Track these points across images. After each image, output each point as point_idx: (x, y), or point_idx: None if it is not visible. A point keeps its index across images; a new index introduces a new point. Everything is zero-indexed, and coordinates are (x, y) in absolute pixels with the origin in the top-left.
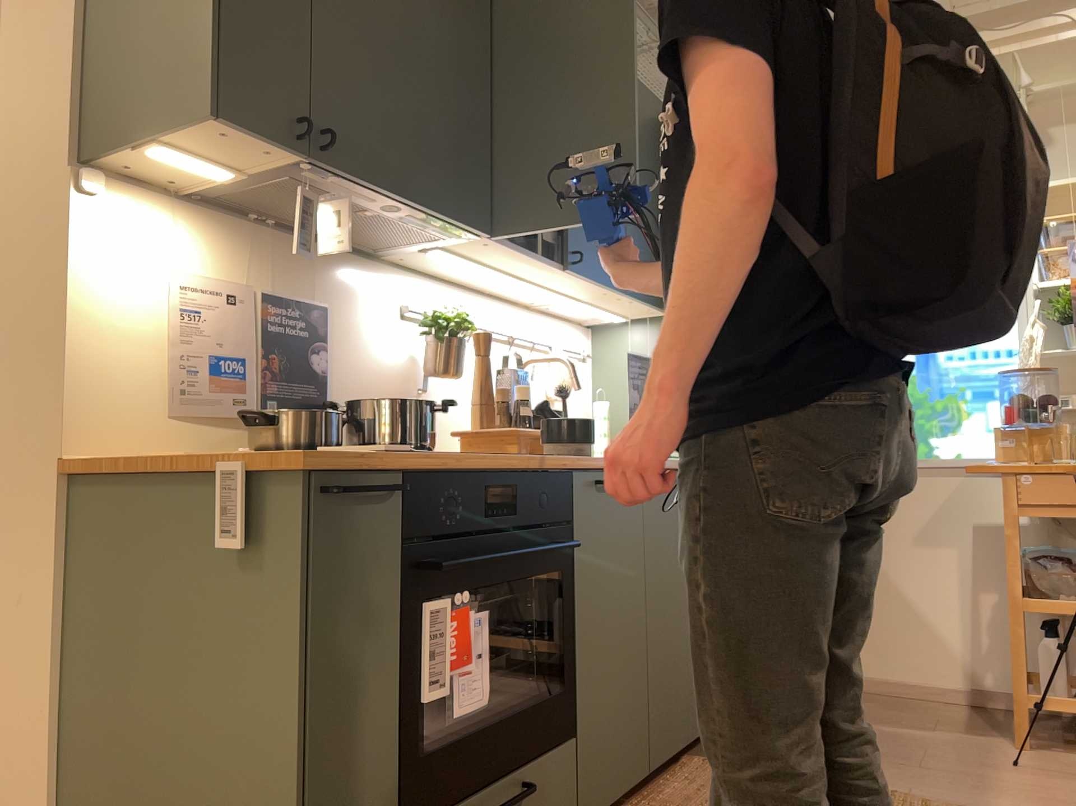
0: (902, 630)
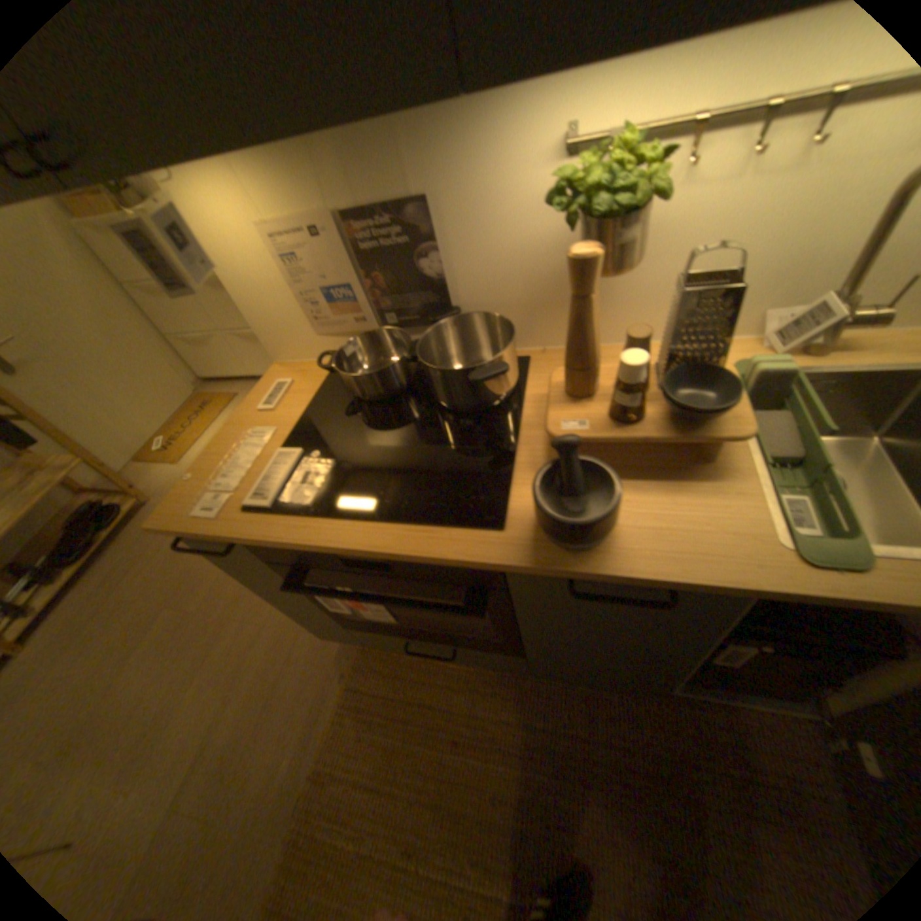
0: None
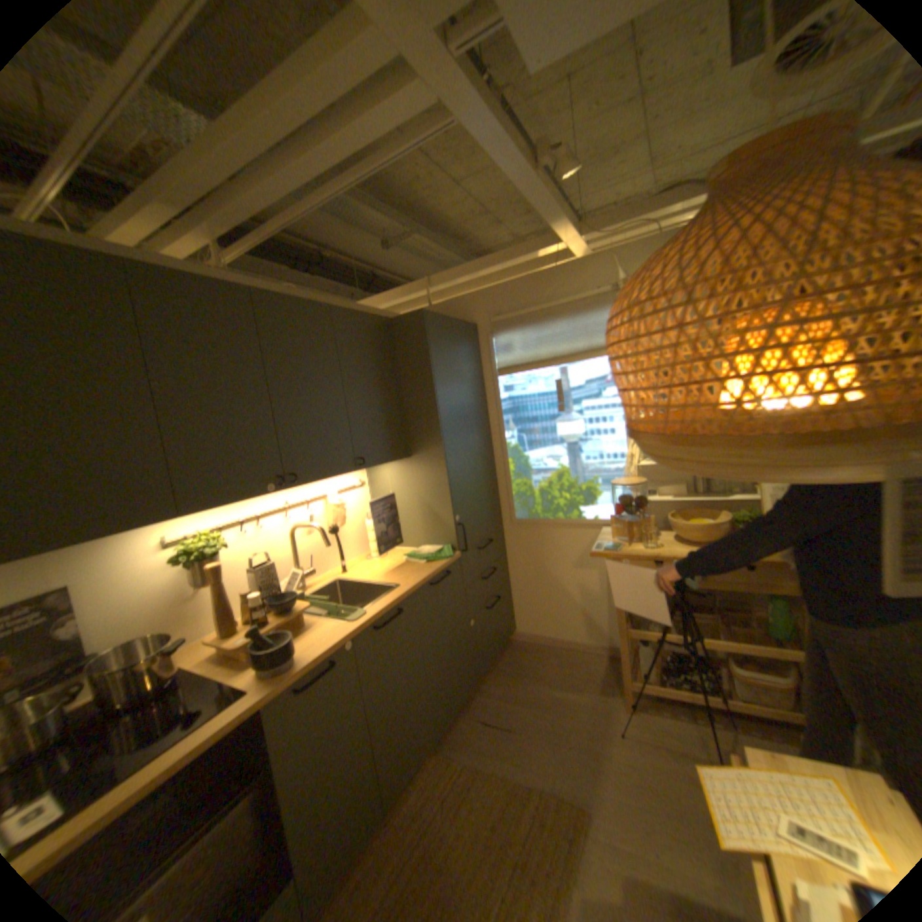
0: (570, 615)
